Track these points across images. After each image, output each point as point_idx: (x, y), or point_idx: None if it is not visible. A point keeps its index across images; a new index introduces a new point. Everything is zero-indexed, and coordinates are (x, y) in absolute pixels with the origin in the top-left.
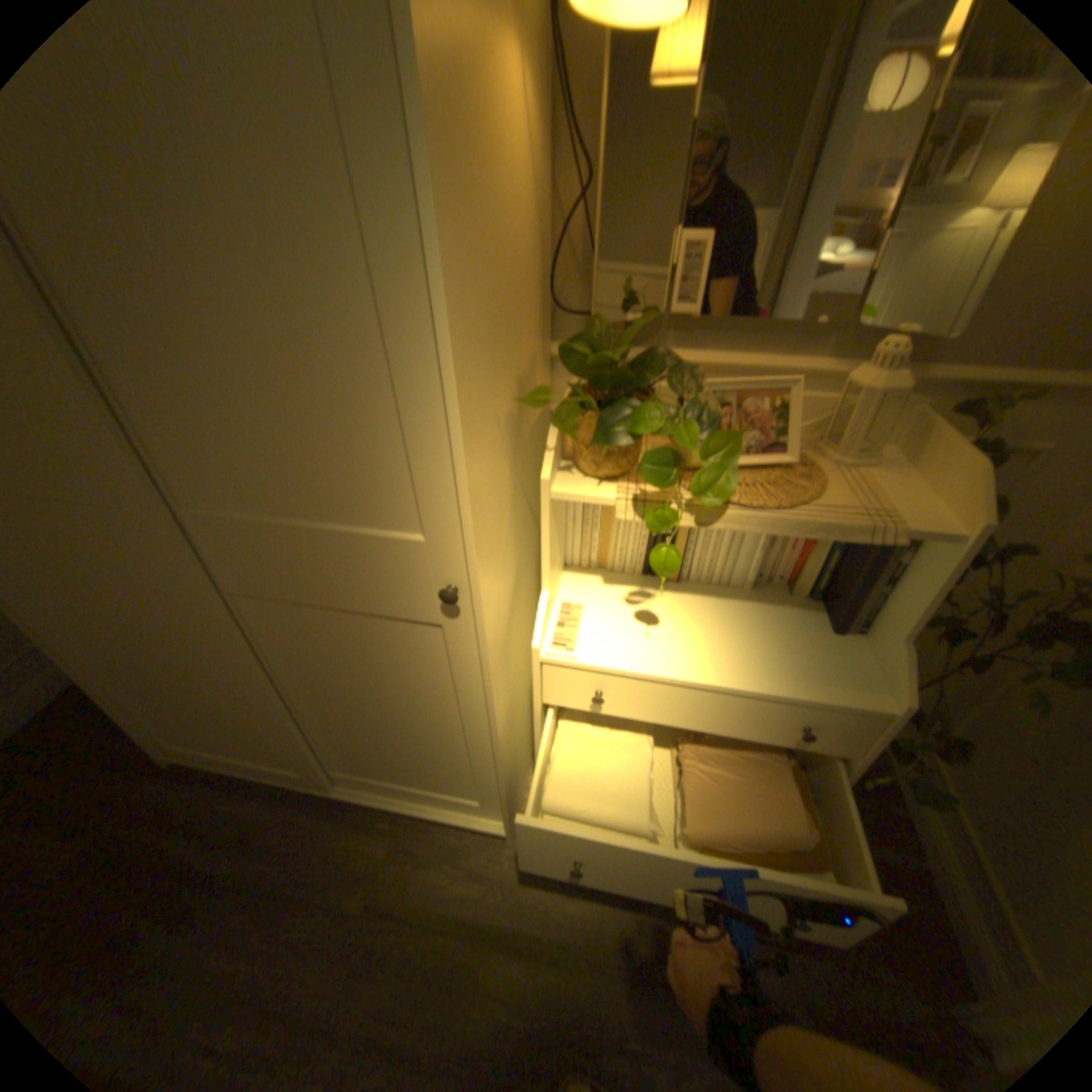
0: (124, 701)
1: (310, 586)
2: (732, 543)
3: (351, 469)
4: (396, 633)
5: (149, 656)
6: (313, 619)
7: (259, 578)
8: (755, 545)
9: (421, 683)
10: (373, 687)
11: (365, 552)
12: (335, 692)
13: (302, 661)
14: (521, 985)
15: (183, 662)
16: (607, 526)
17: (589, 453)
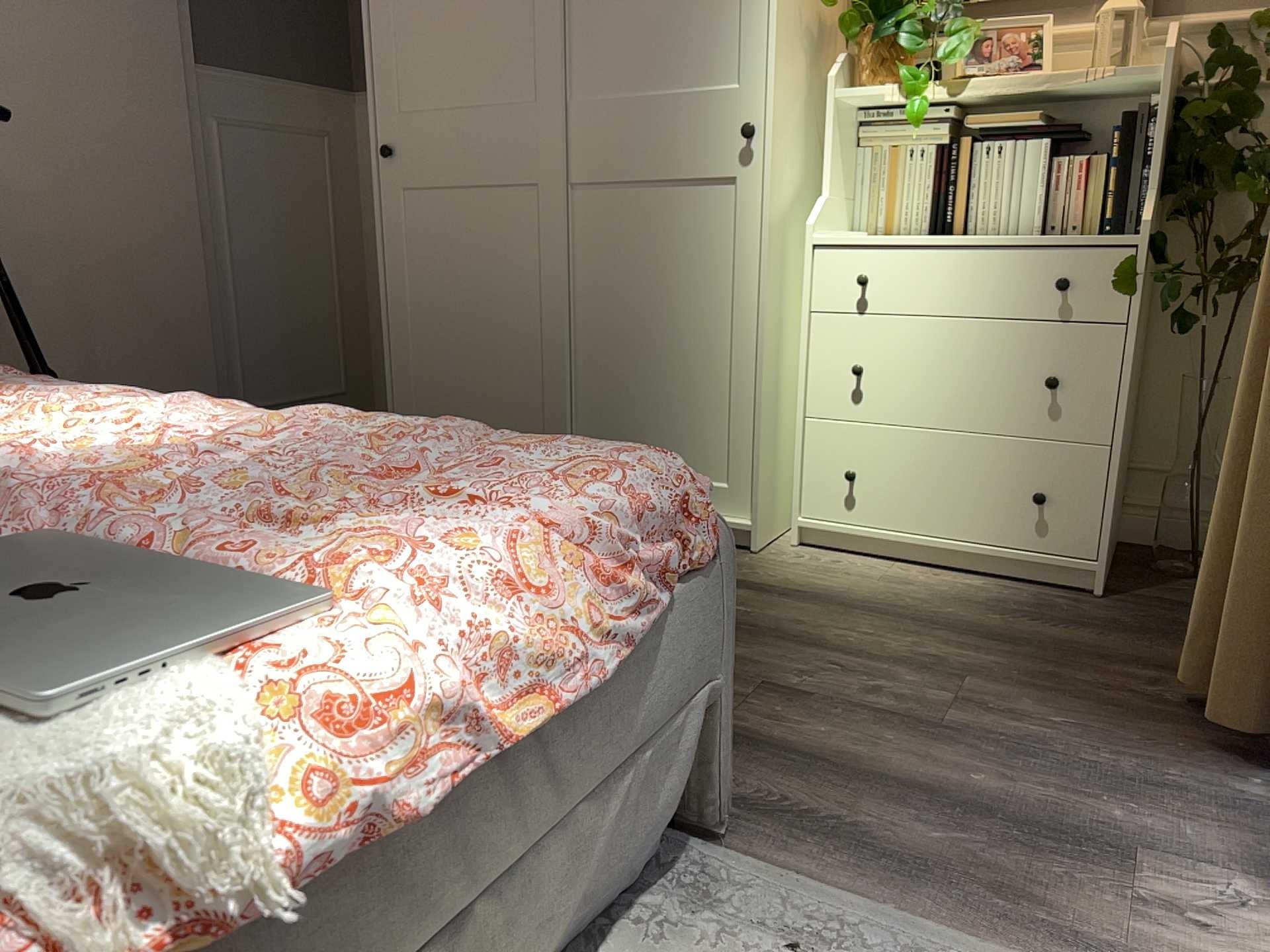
0: (417, 367)
1: (643, 158)
2: (1014, 179)
3: (702, 39)
4: (698, 201)
5: (477, 280)
6: (633, 202)
7: (606, 159)
8: (1036, 179)
9: (707, 266)
10: (662, 286)
11: (695, 110)
12: (624, 305)
13: (607, 264)
14: (753, 601)
15: (504, 281)
16: (895, 182)
17: (869, 65)
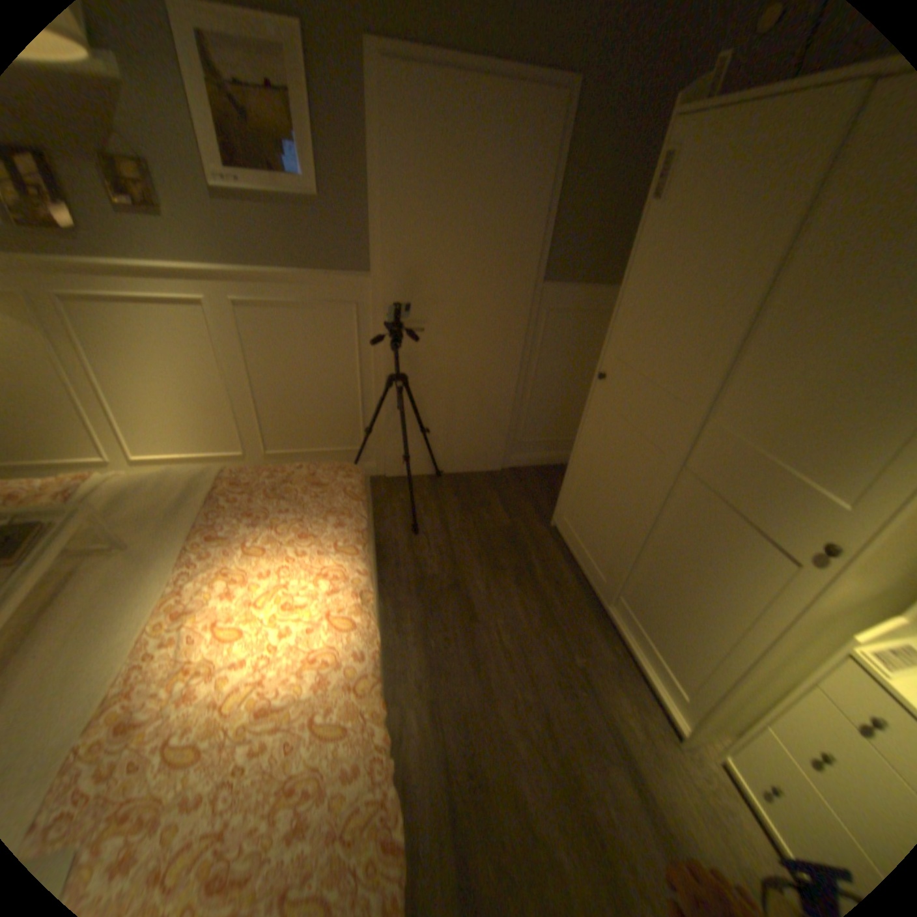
0: (577, 486)
1: (741, 493)
2: None
3: (843, 449)
4: (765, 552)
5: (615, 473)
6: (719, 510)
7: (715, 472)
8: None
9: (746, 592)
10: (710, 572)
11: (800, 495)
12: (682, 557)
13: (685, 528)
14: (632, 807)
15: (627, 486)
16: None
17: None
